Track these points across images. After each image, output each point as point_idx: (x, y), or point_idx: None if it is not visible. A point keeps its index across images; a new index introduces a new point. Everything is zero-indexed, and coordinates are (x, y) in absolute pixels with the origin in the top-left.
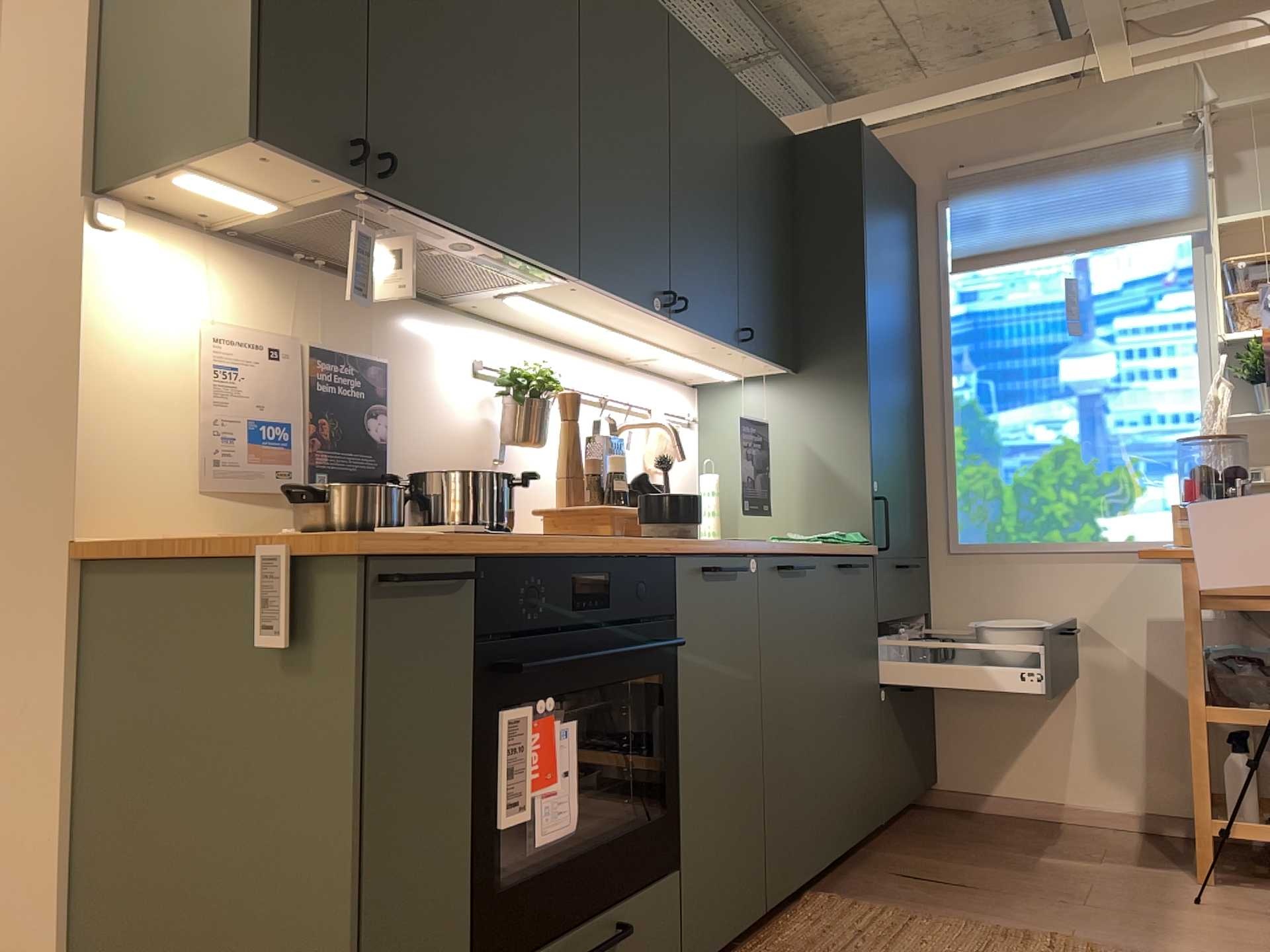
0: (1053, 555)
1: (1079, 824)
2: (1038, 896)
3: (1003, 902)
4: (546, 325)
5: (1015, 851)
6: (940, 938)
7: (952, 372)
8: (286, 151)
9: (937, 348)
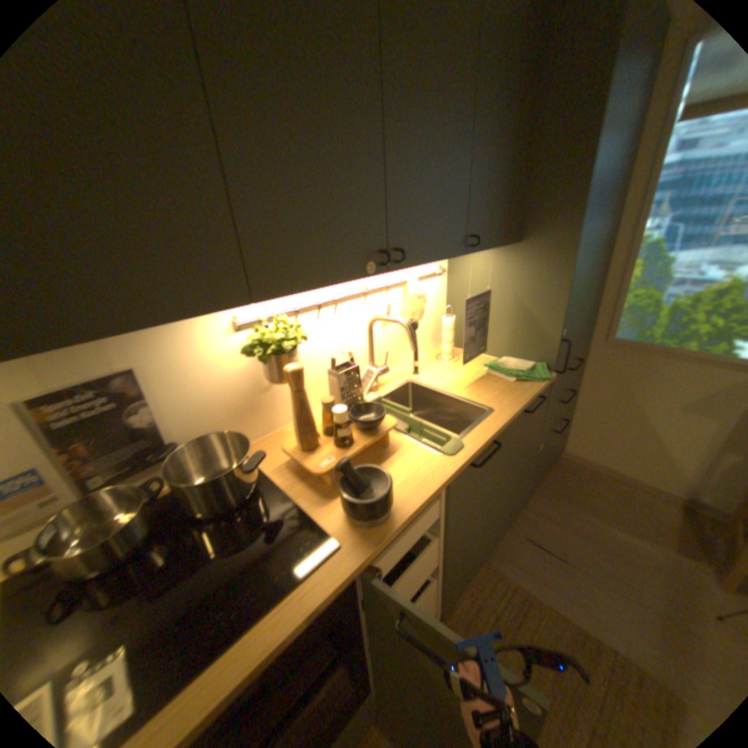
0: (684, 357)
1: (642, 492)
2: (608, 586)
3: (586, 590)
4: None
5: (600, 520)
6: (542, 639)
7: (648, 216)
8: None
9: (640, 193)
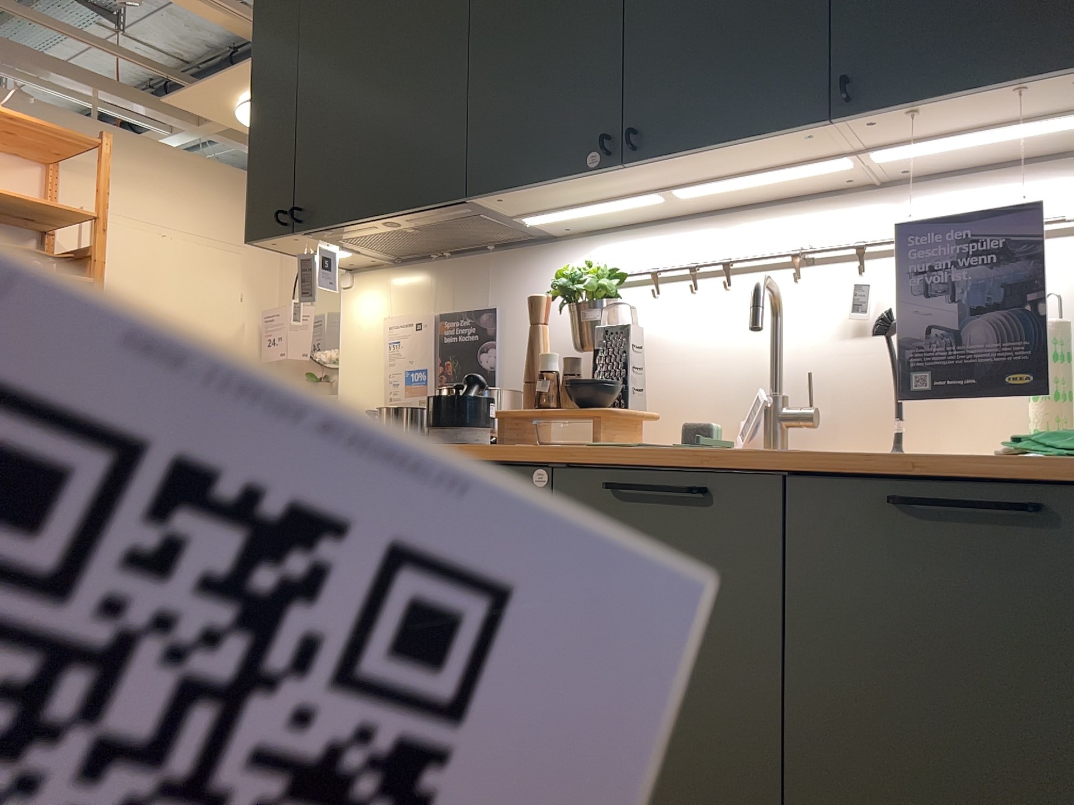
0: None
1: None
2: None
3: None
4: (658, 210)
5: None
6: None
7: None
8: (264, 239)
9: None
